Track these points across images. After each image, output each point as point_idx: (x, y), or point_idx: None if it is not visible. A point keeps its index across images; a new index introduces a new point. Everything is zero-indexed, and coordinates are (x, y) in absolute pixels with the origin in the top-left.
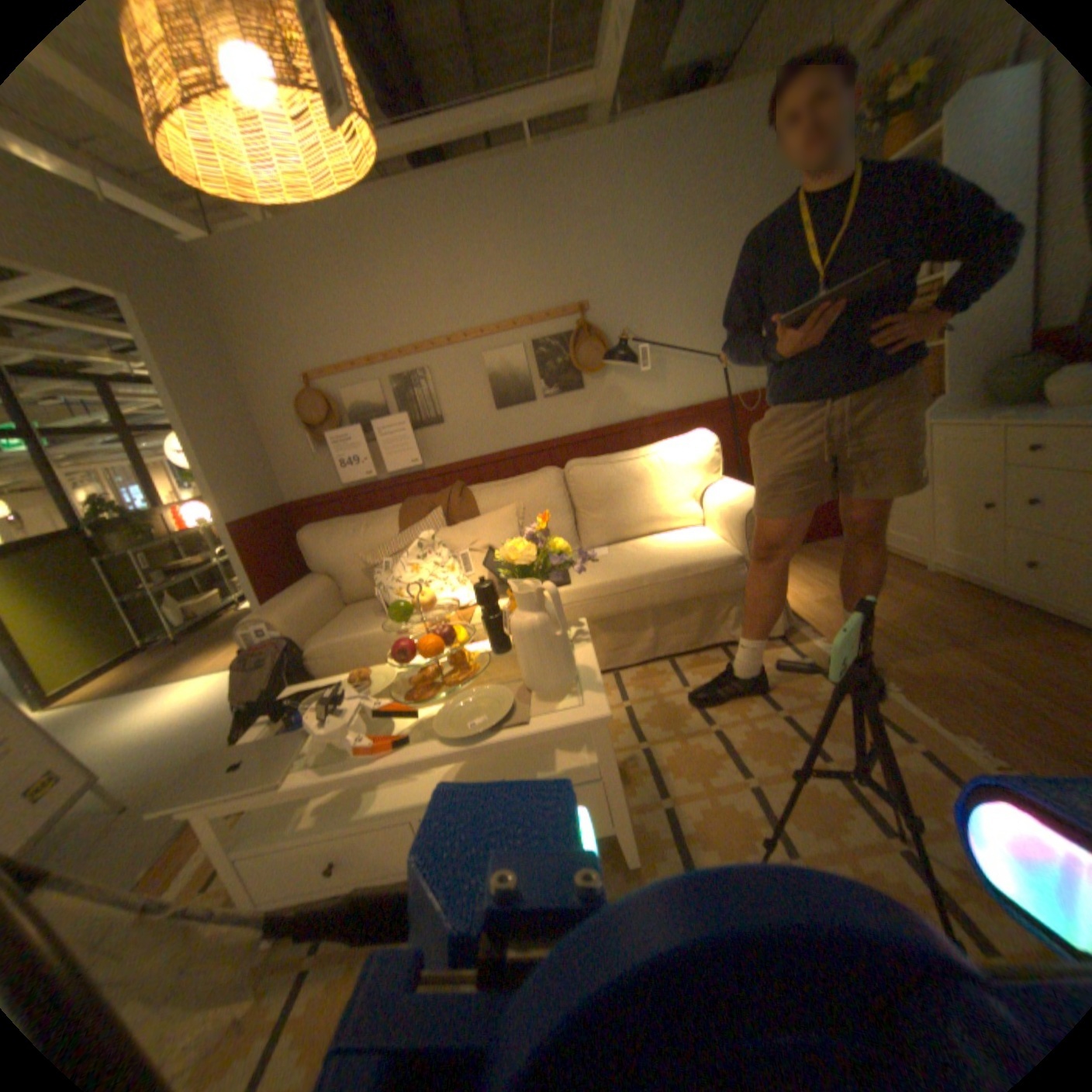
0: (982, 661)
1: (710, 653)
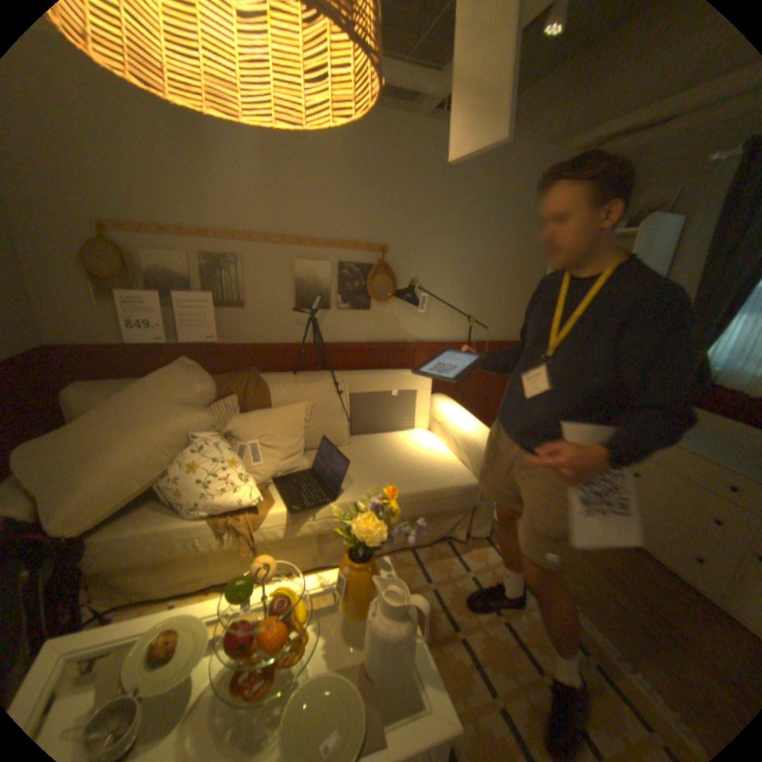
0: (604, 575)
1: (441, 547)
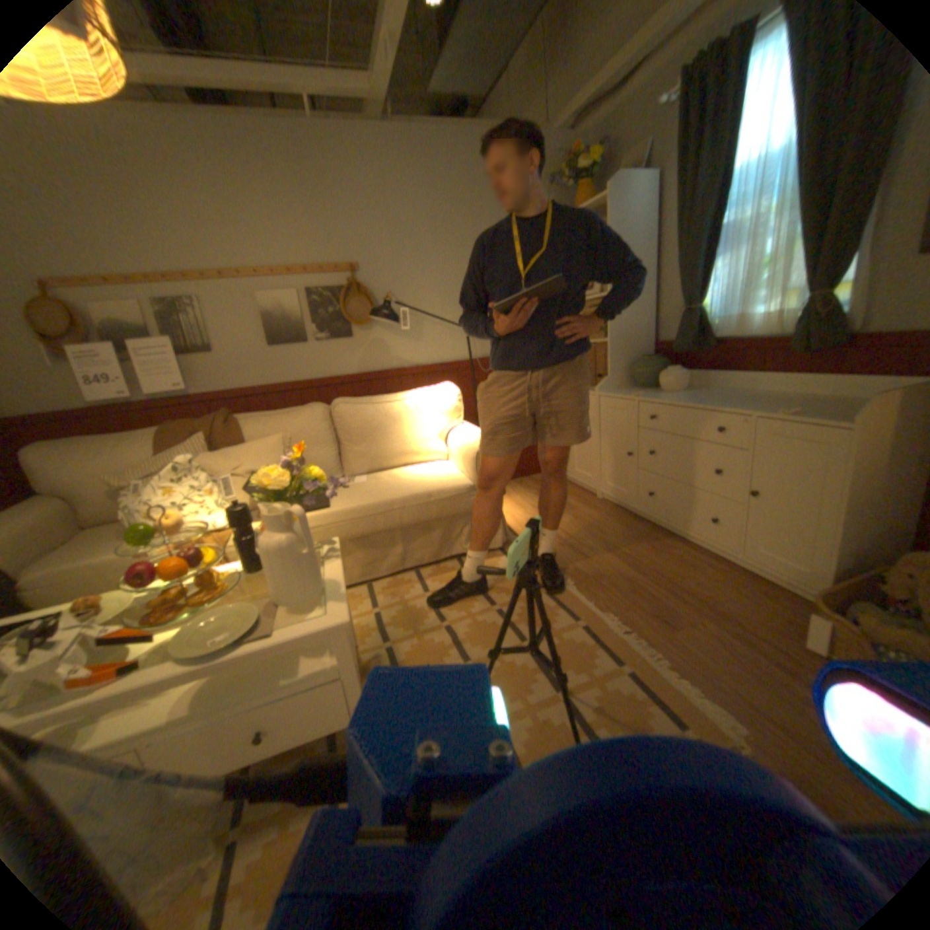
0: (622, 560)
1: (448, 563)
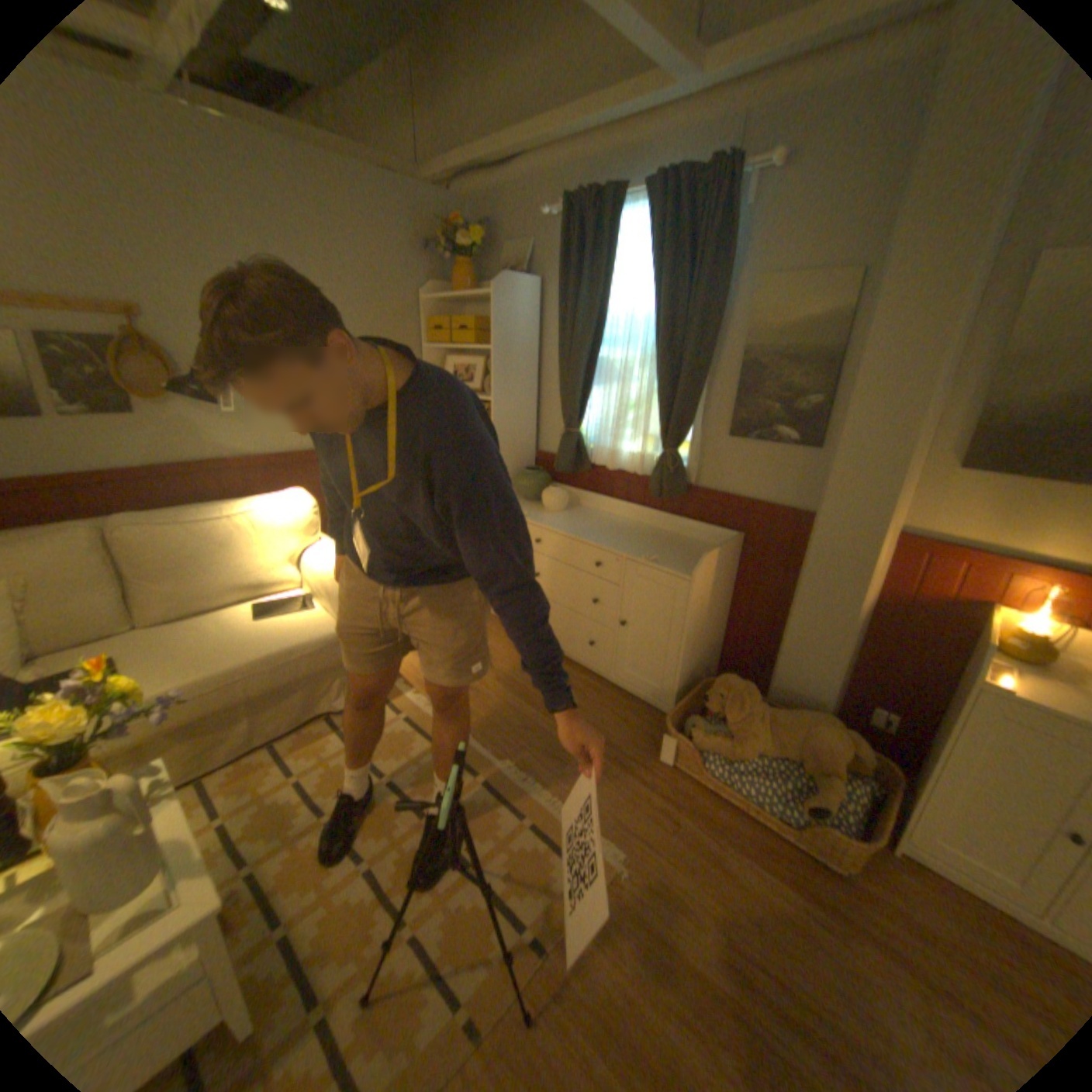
0: (512, 691)
1: (313, 730)
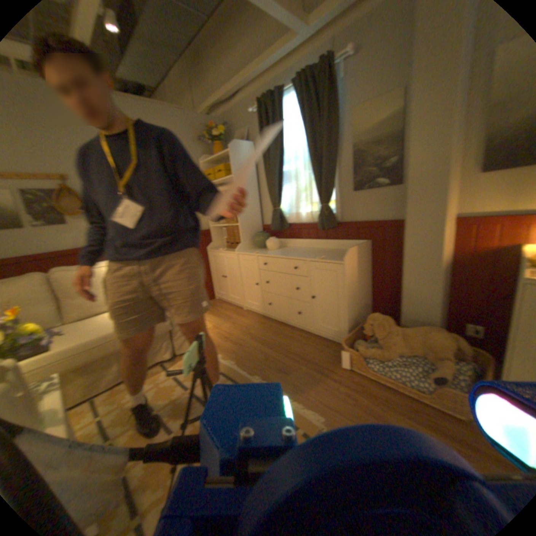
0: (260, 342)
1: (154, 369)
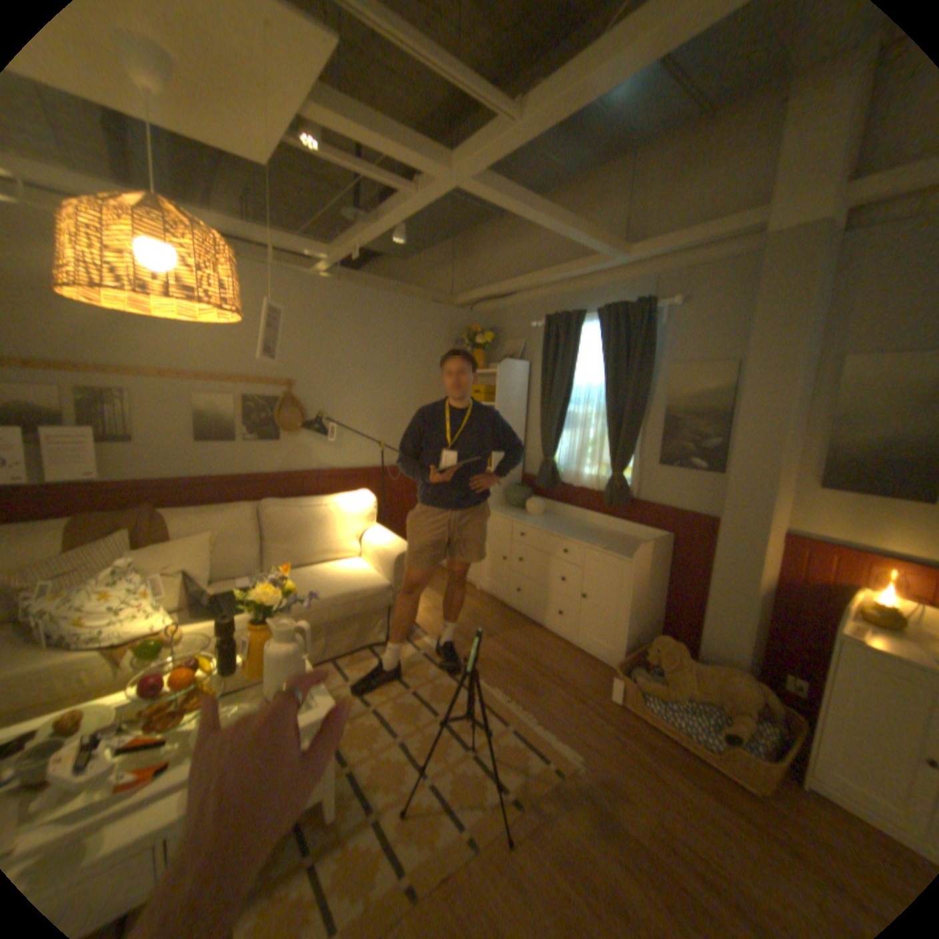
0: (499, 645)
1: (361, 655)
